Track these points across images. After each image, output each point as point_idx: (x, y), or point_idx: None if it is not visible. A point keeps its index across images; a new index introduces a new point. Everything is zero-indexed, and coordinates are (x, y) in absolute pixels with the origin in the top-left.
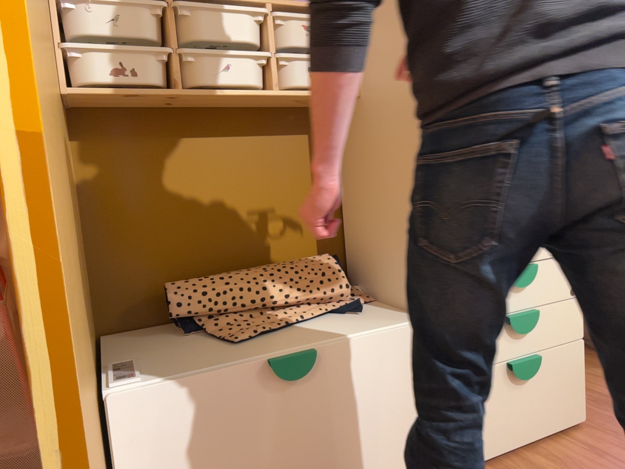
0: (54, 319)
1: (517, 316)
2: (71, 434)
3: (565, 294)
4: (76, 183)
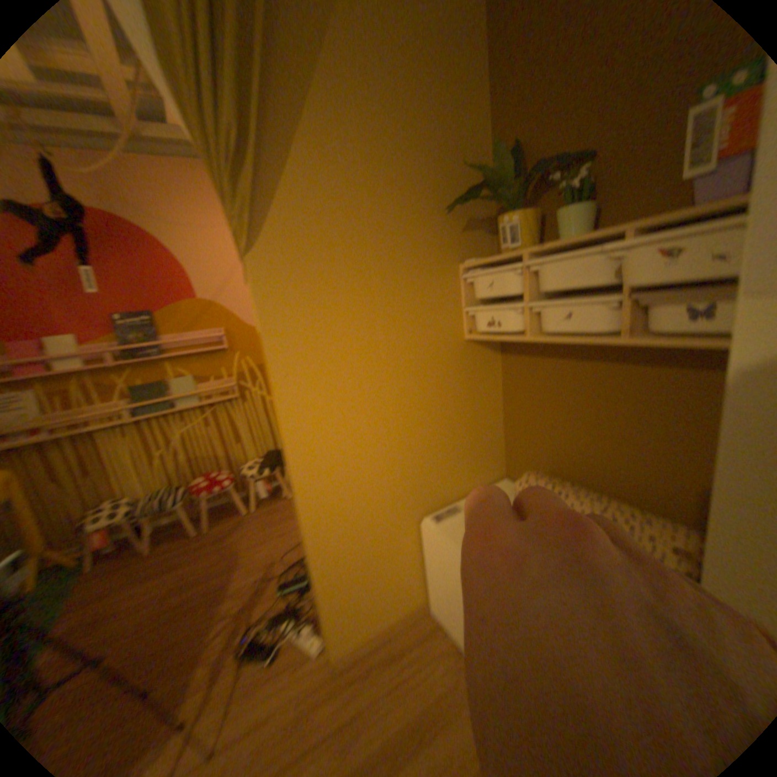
0: (298, 494)
1: None
2: (306, 531)
3: None
4: (498, 380)
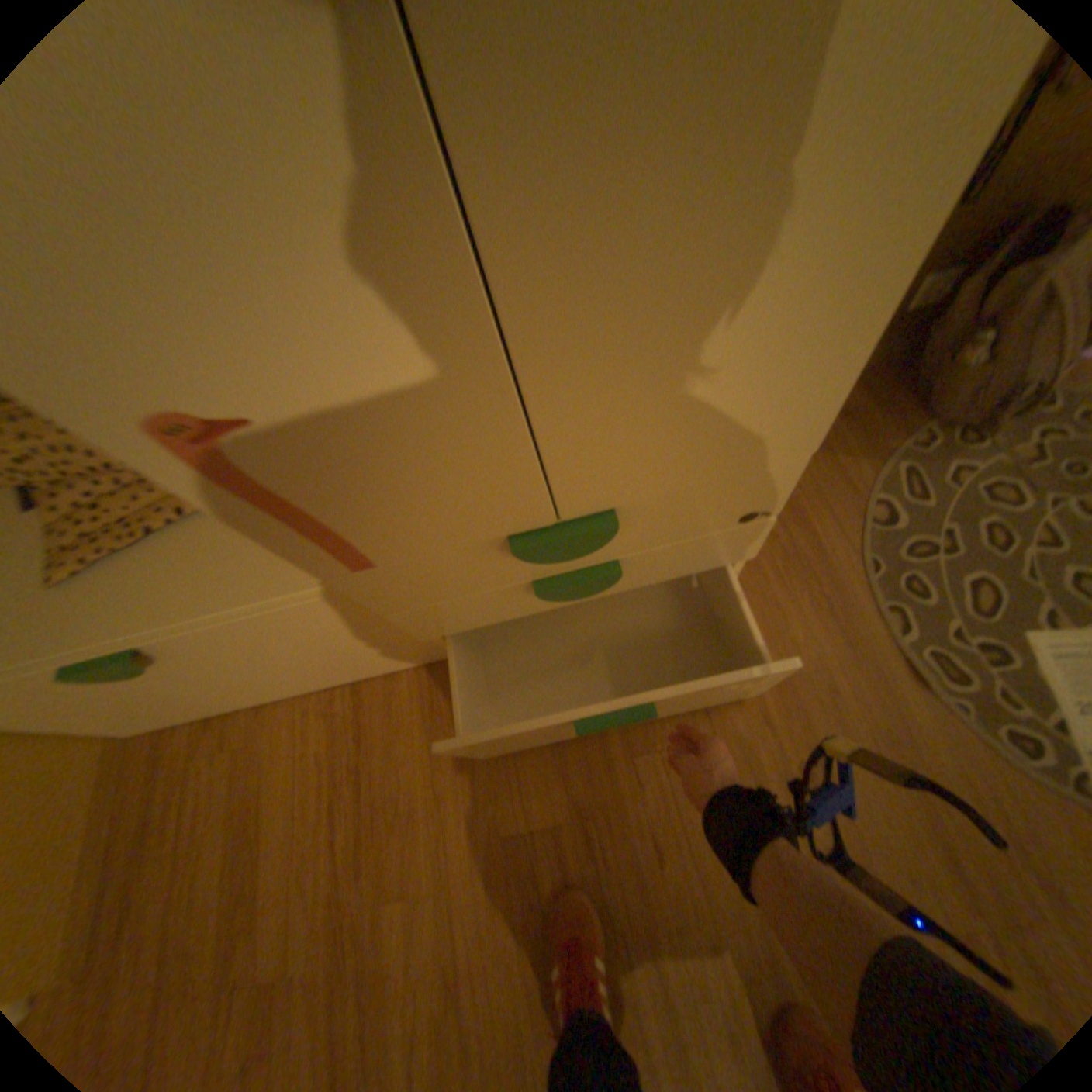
0: None
1: (552, 588)
2: None
3: (714, 525)
4: None
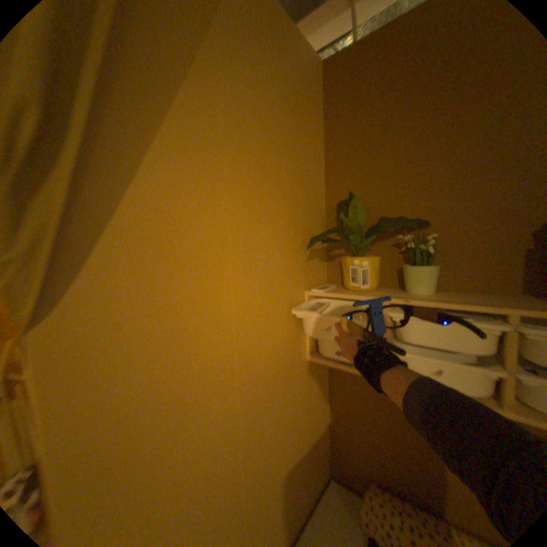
0: None
1: None
2: None
3: None
4: (327, 388)
